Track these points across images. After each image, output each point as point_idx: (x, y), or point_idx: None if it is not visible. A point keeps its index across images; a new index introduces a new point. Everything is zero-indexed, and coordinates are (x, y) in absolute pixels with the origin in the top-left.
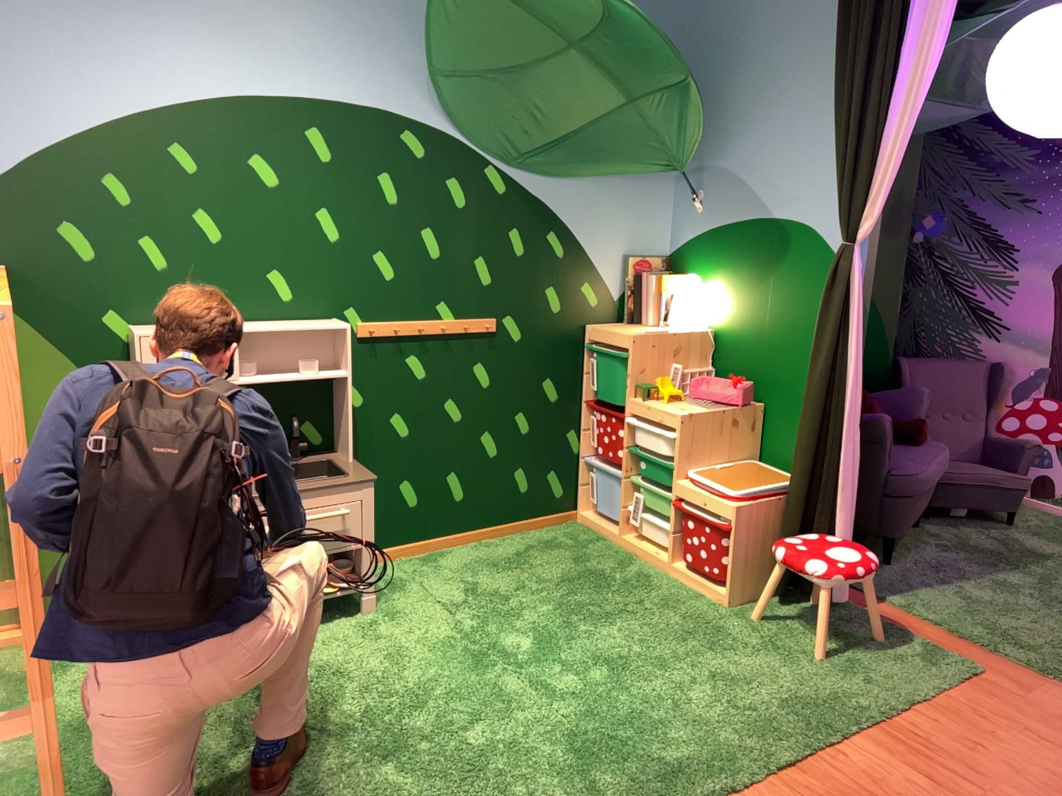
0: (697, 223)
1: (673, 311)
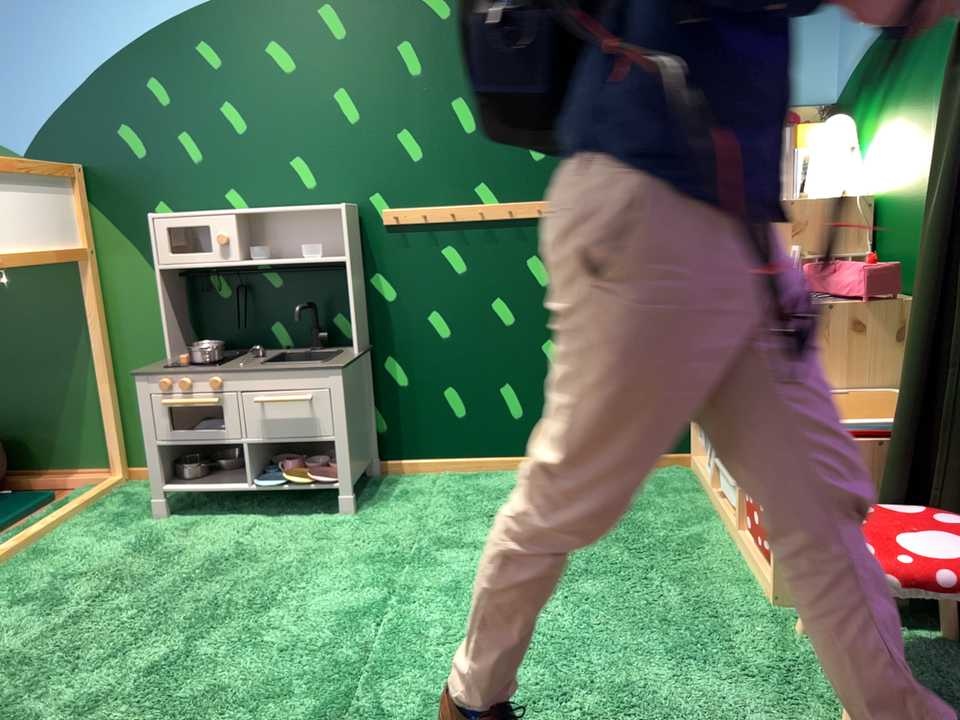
0: (855, 34)
1: (809, 171)
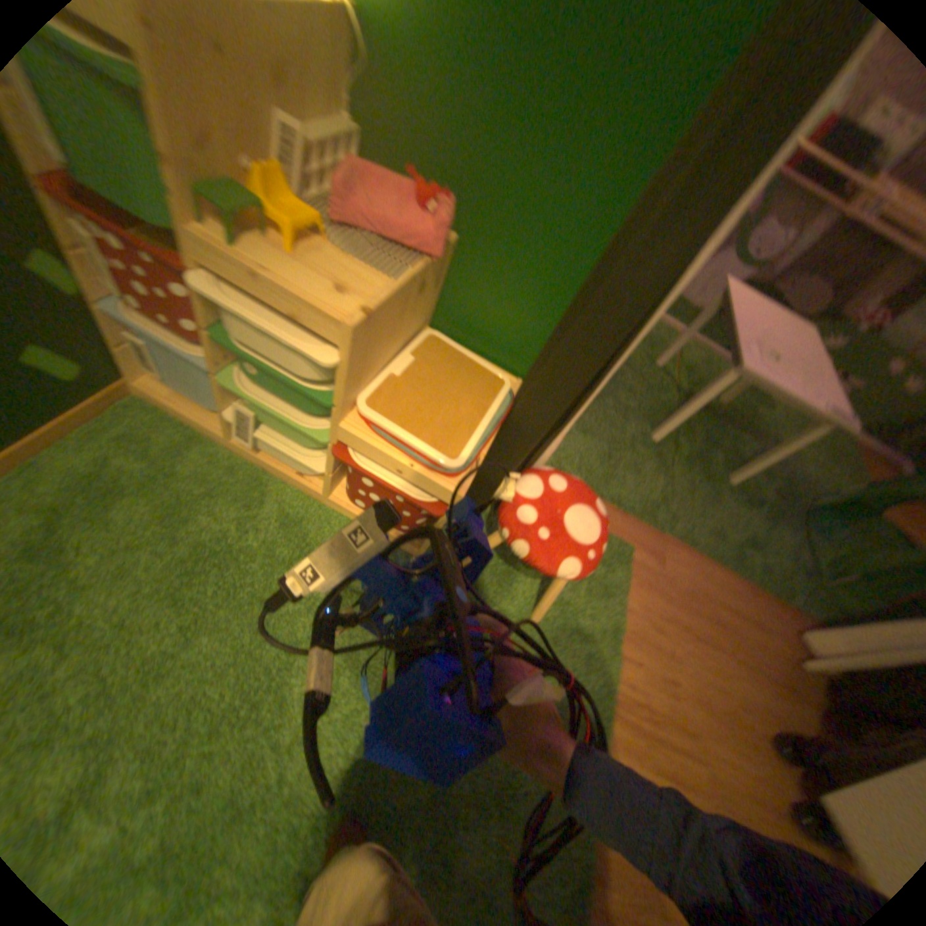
0: None
1: None
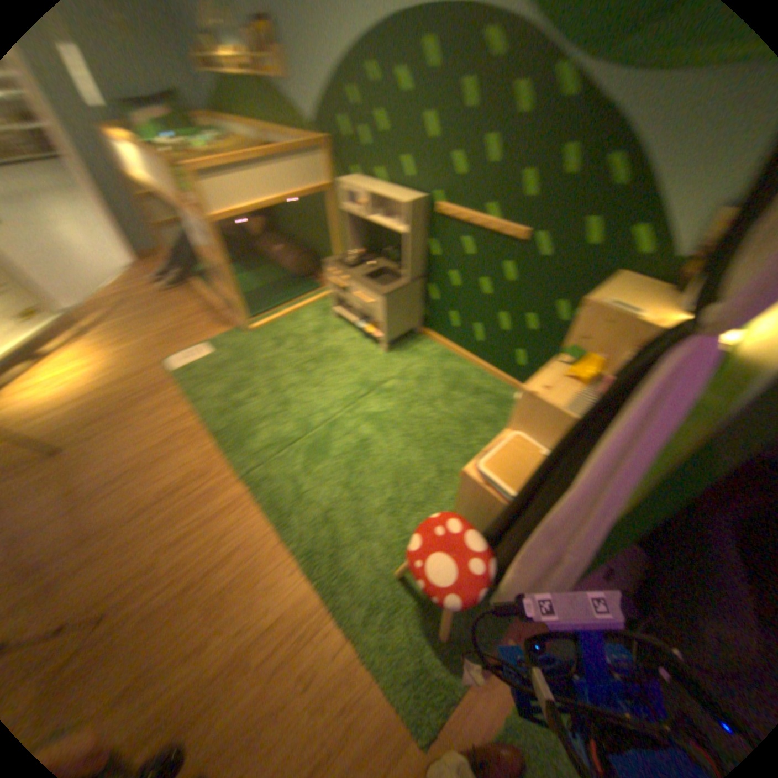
0: None
1: None
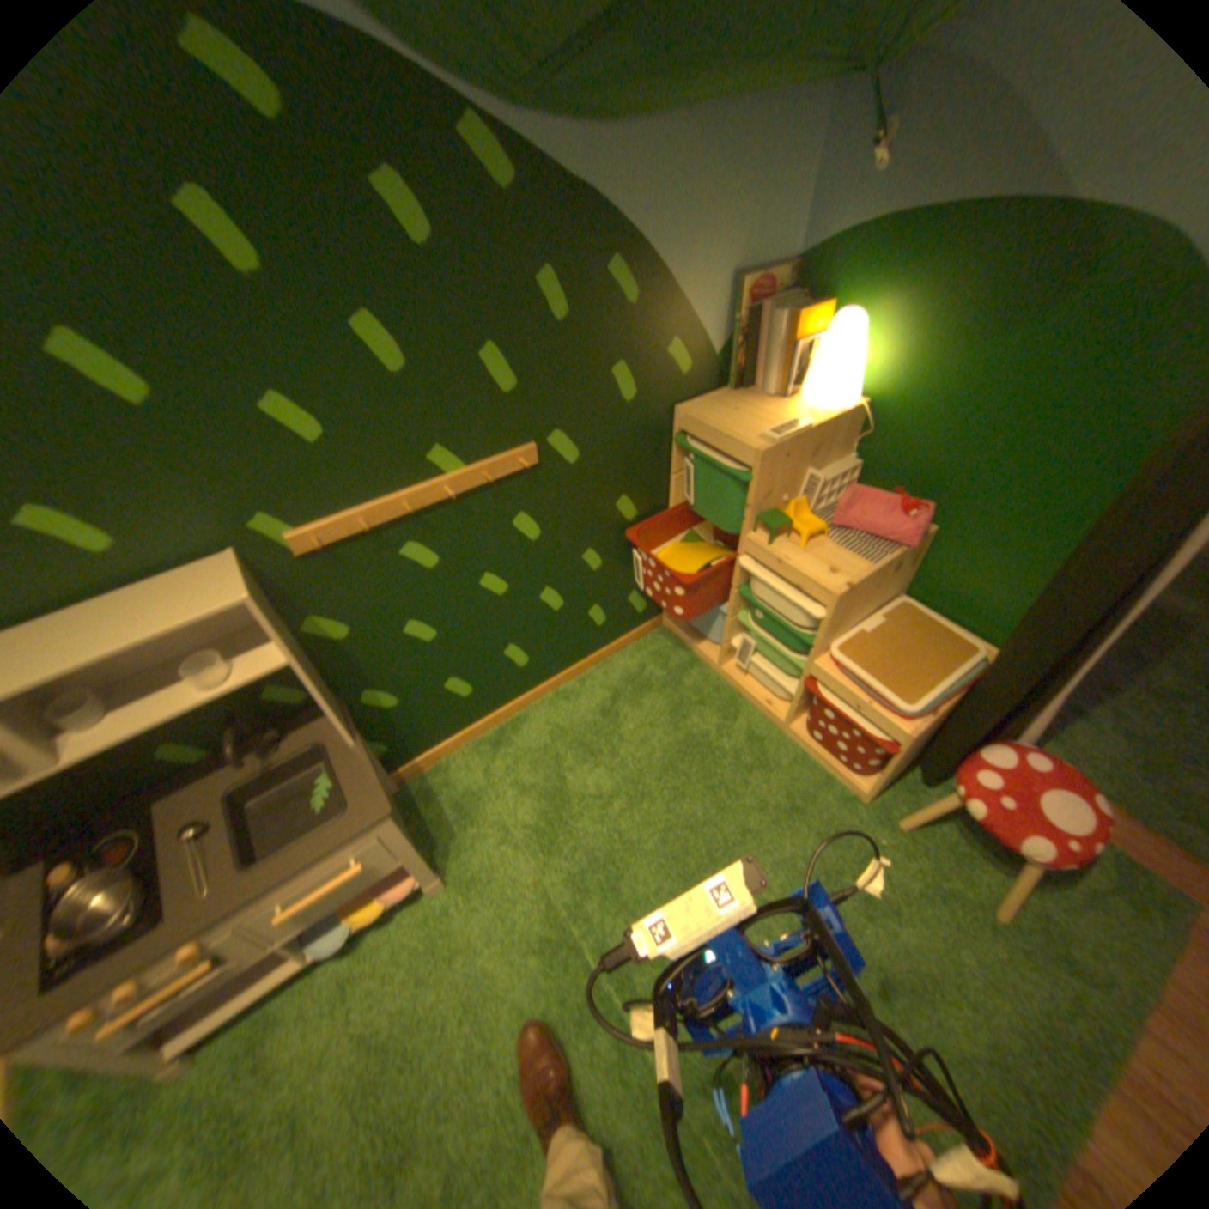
0: (883, 191)
1: (818, 373)
